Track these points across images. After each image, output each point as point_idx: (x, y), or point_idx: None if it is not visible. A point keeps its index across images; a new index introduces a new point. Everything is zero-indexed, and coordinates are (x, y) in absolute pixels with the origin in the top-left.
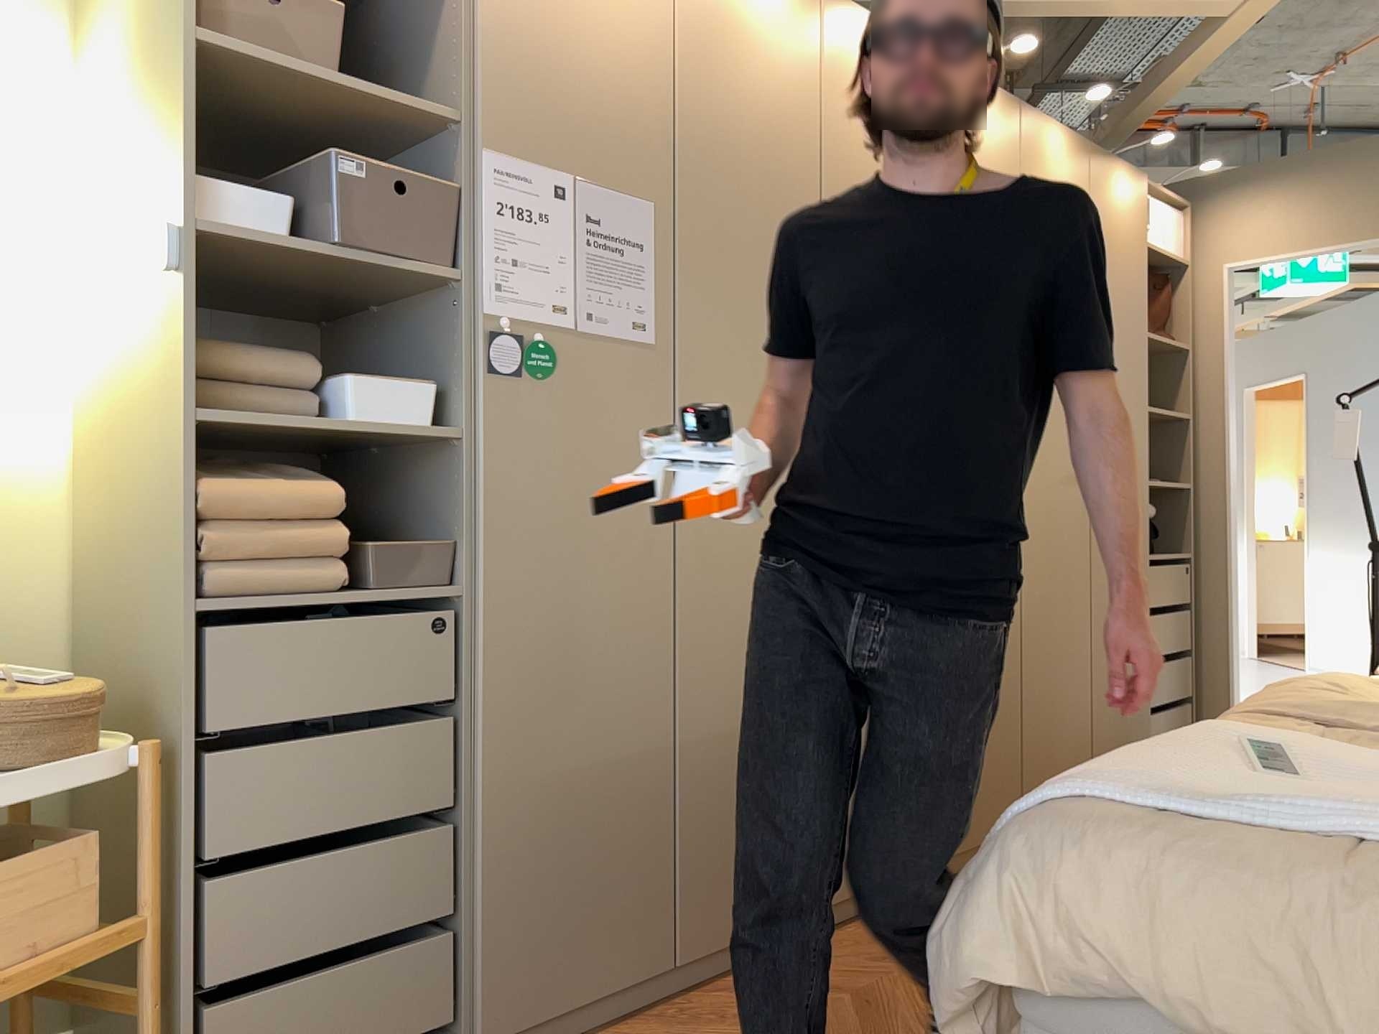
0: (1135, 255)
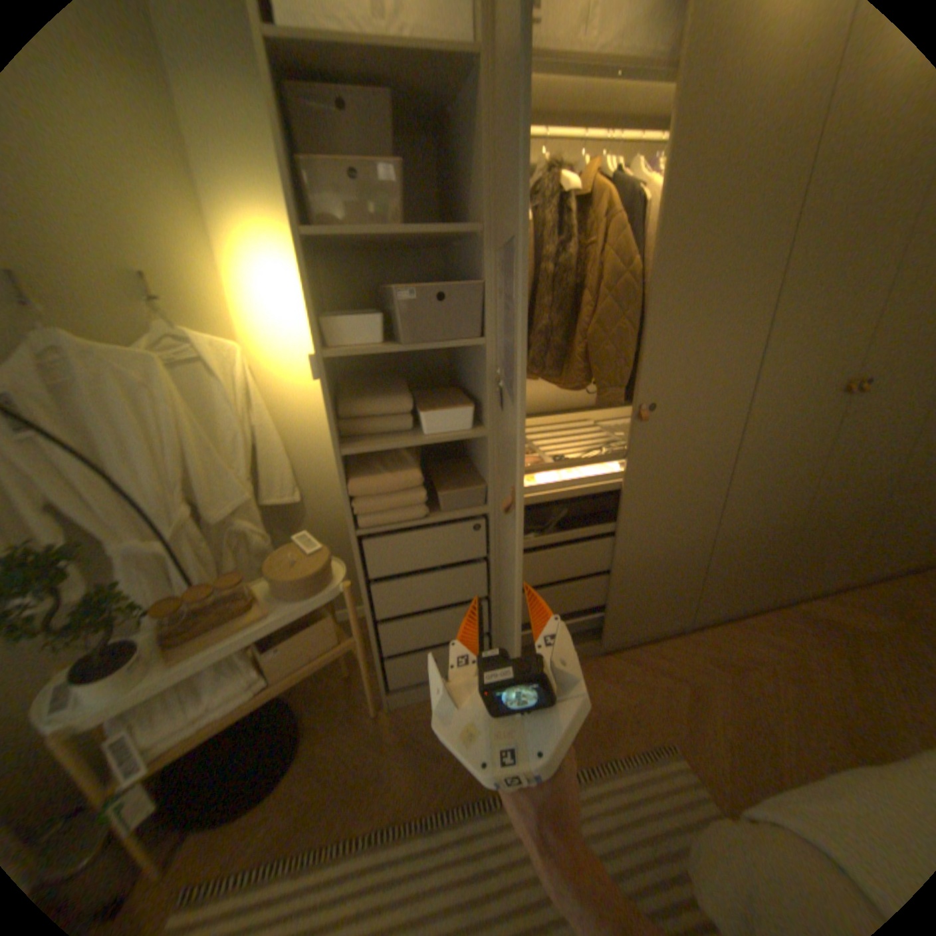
0: None
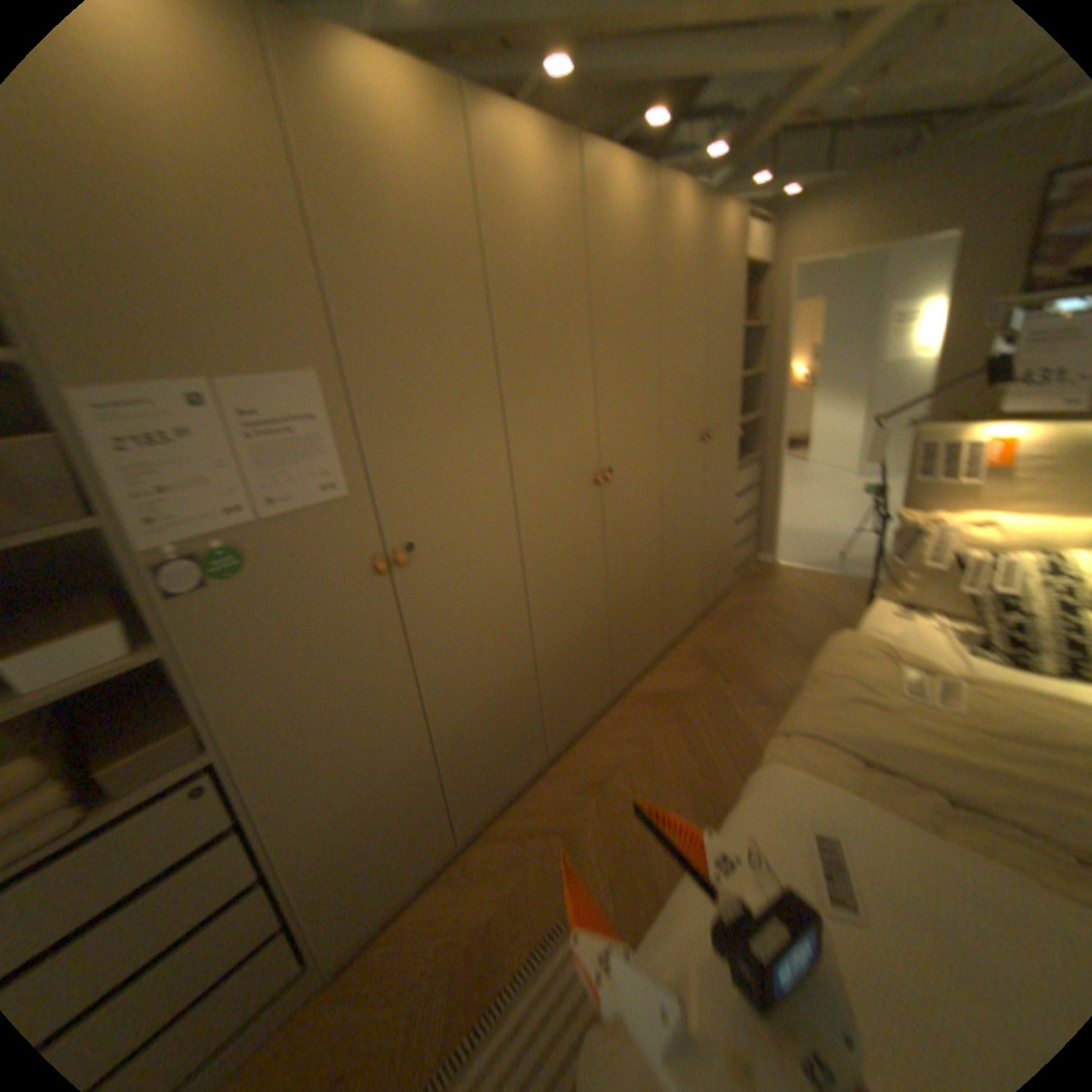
0: (738, 267)
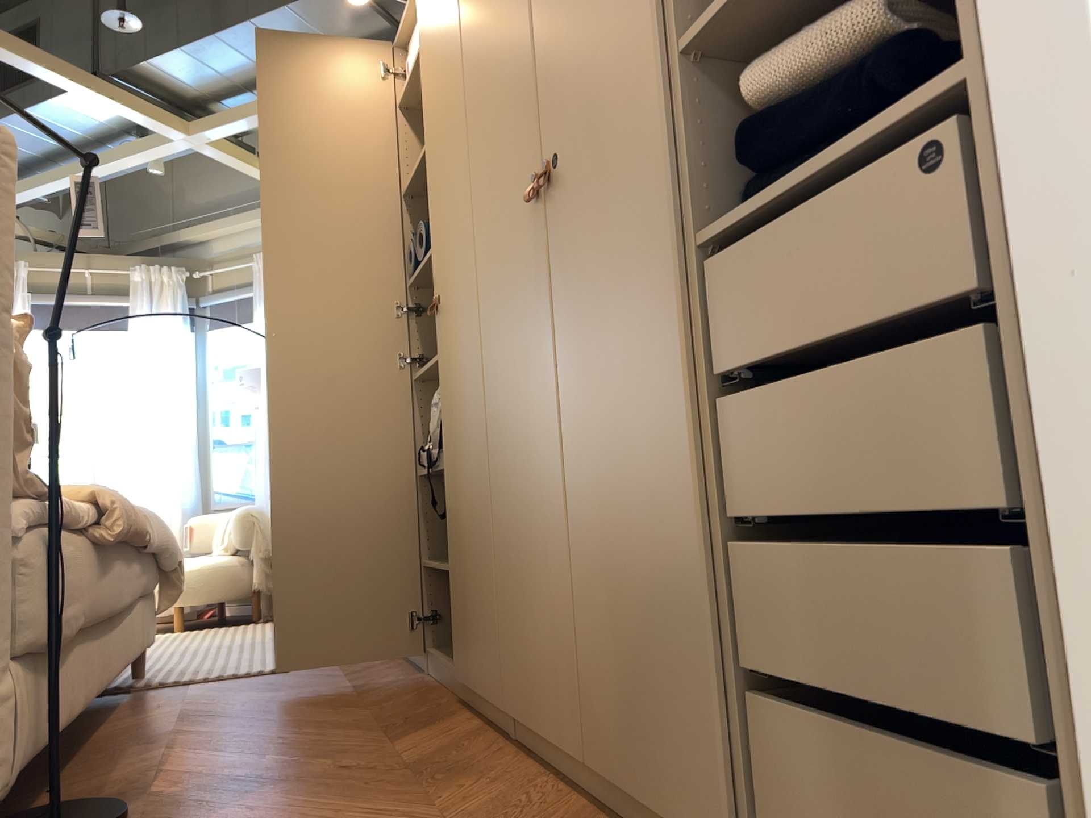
0: None
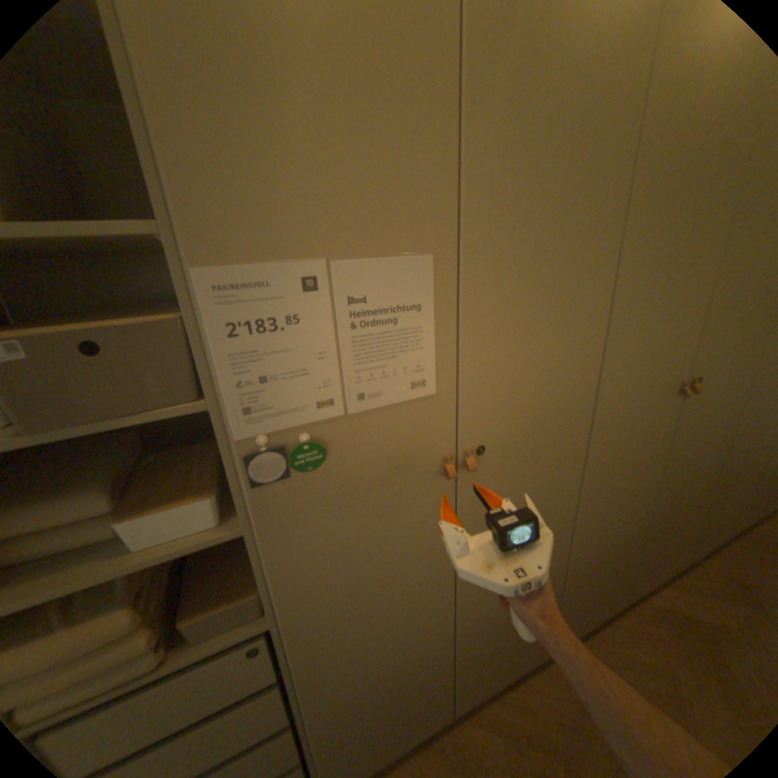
0: None
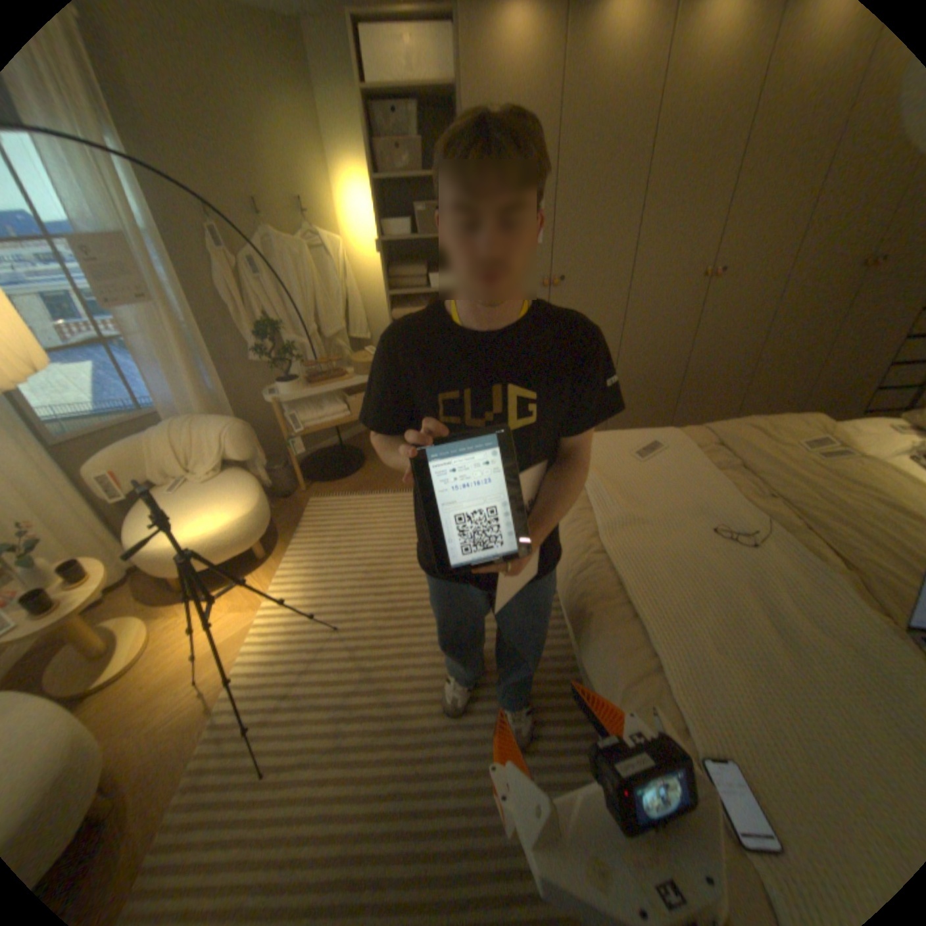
0: None
